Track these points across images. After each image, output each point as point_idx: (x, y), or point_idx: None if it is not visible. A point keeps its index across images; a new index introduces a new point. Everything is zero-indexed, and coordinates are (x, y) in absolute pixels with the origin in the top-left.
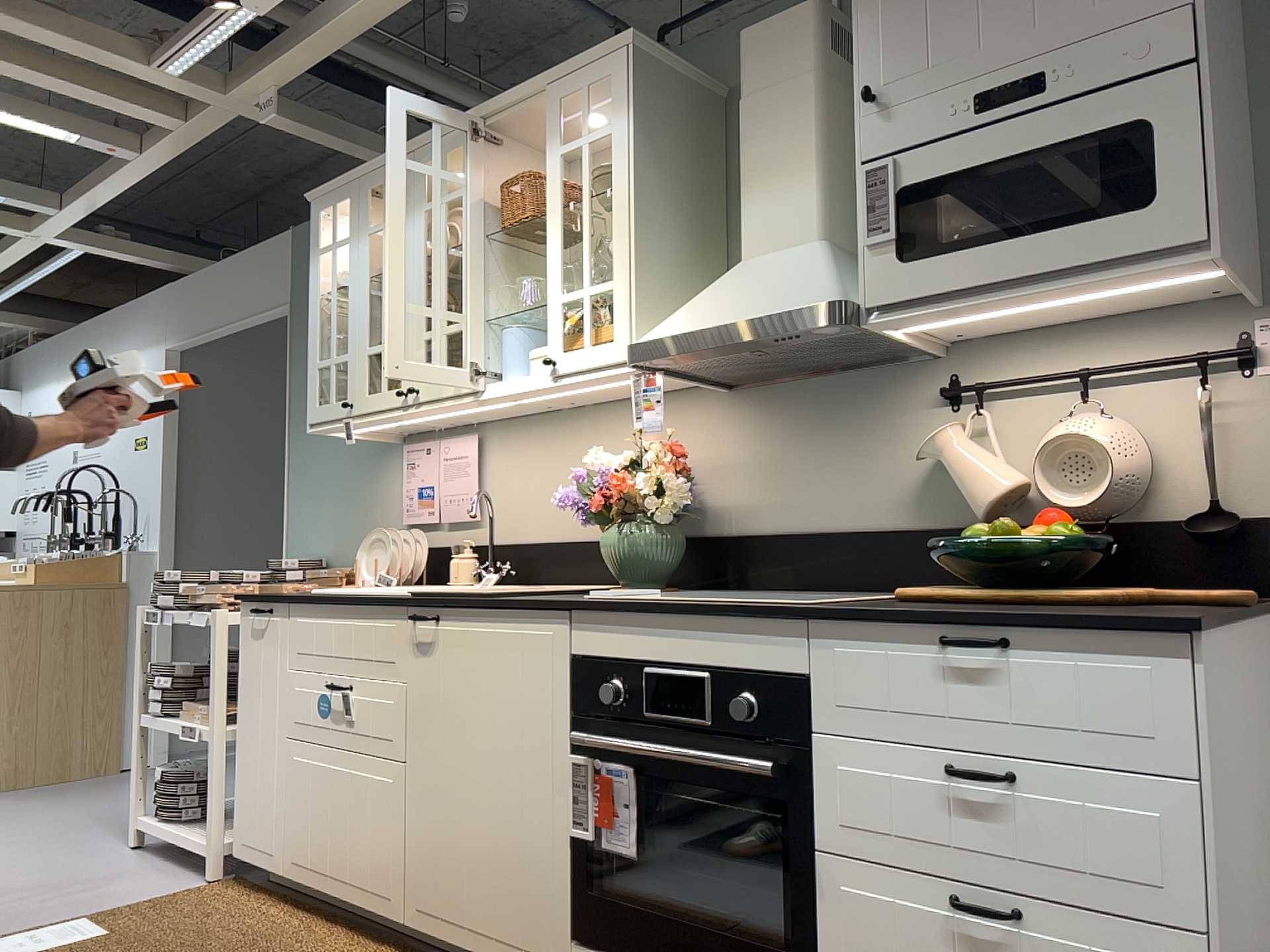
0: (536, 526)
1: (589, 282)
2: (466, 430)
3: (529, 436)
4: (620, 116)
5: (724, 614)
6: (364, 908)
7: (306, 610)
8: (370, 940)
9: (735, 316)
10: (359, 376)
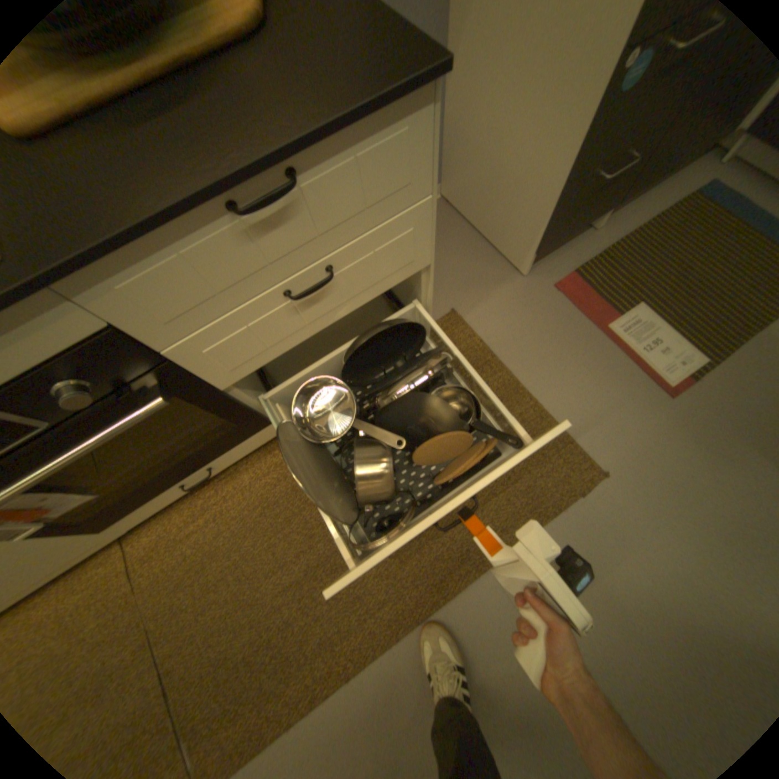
0: None
1: None
2: None
3: None
4: None
5: None
6: None
7: None
8: None
9: None
10: None
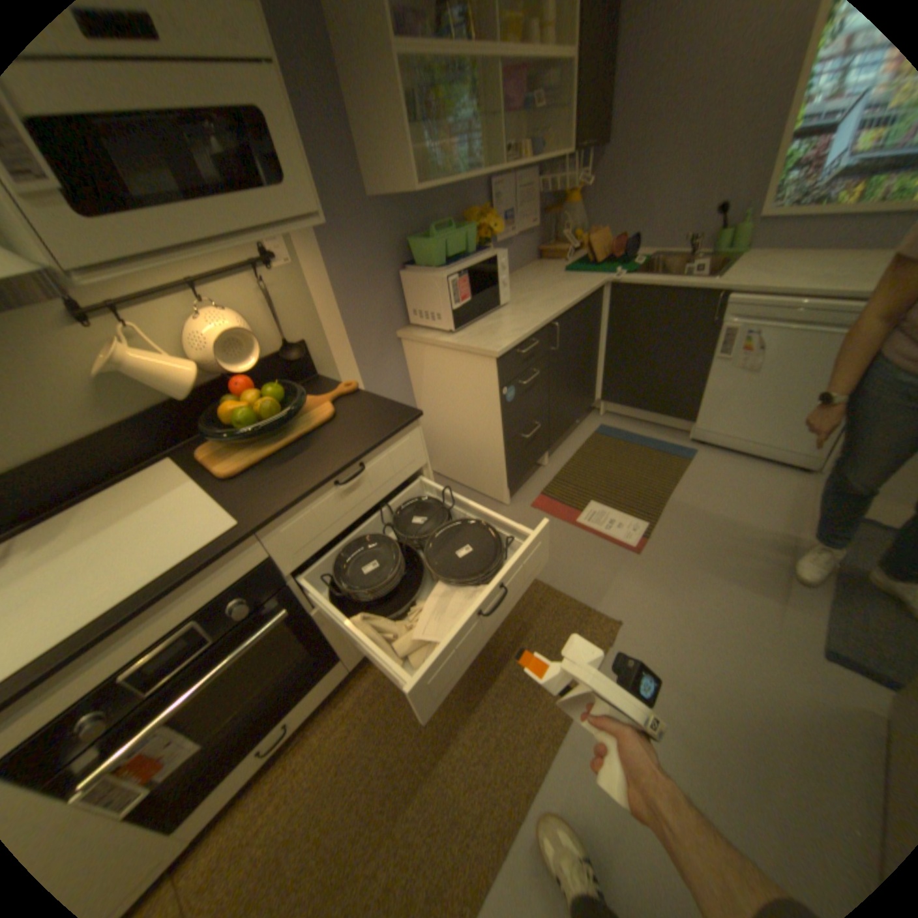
0: None
1: None
2: None
3: None
4: None
5: (185, 582)
6: None
7: None
8: None
9: None
10: None
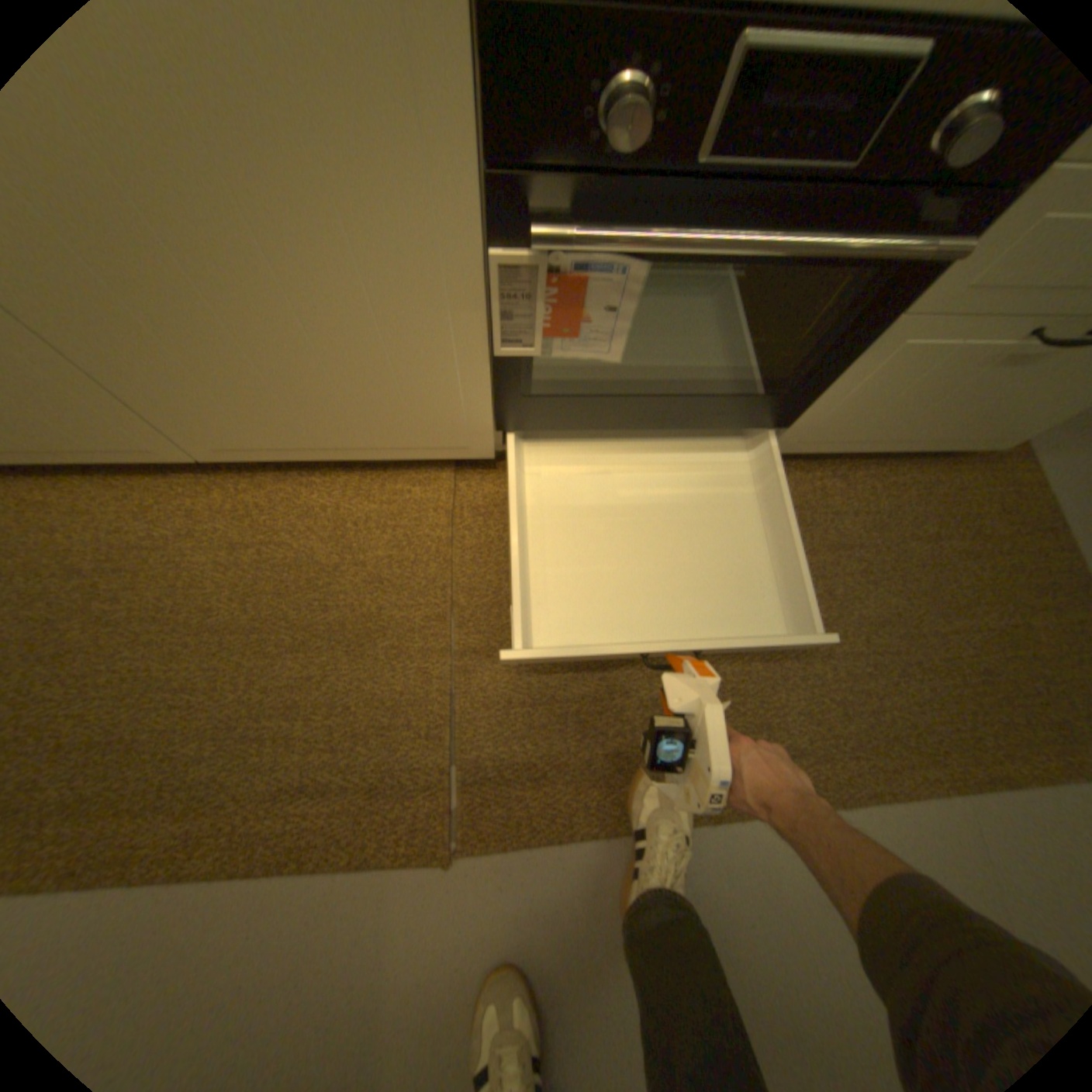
0: None
1: None
2: None
3: None
4: None
5: None
6: (102, 463)
7: None
8: (136, 474)
9: None
10: None
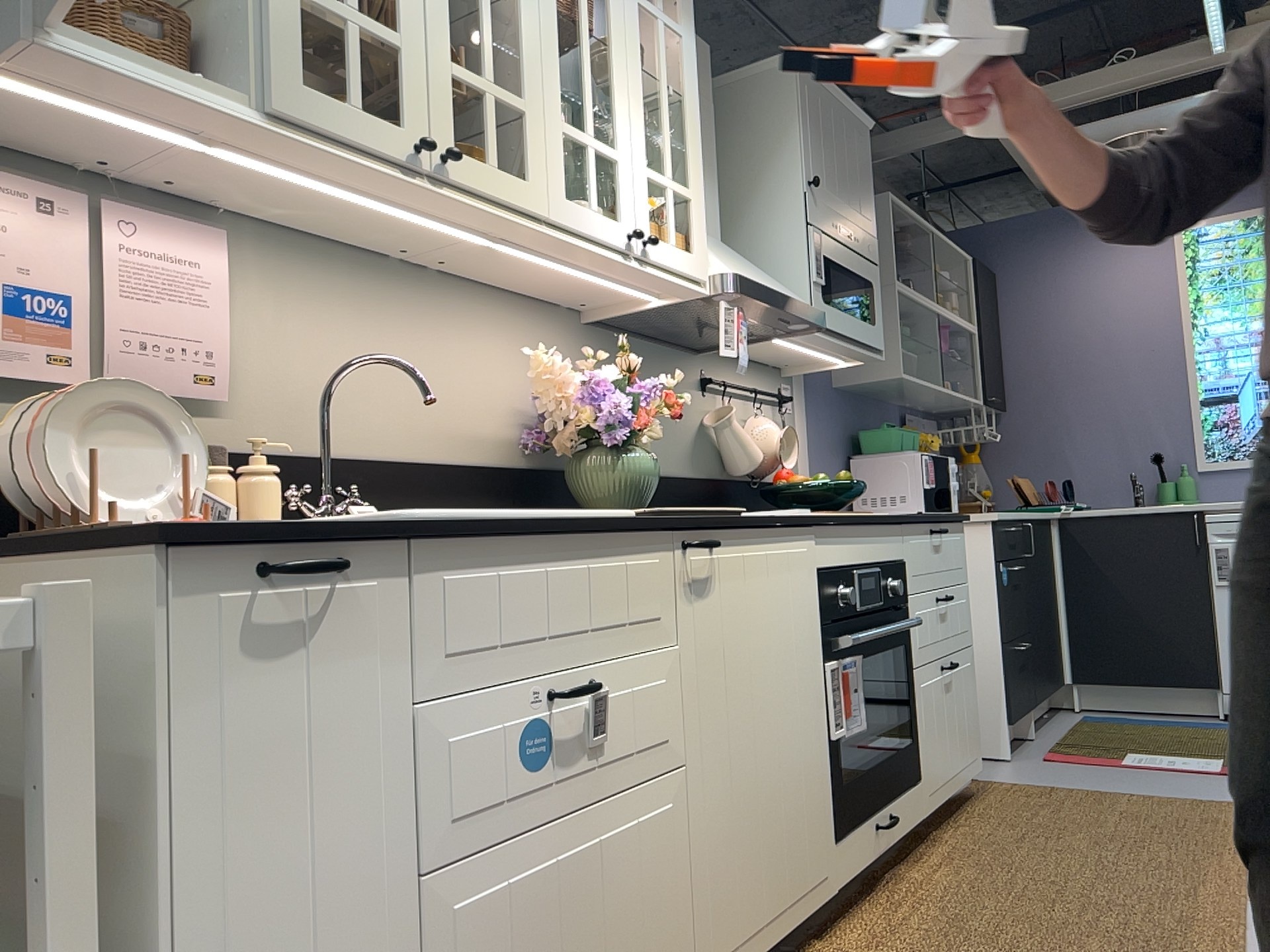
0: (350, 431)
1: (674, 177)
2: (173, 210)
3: (331, 278)
4: (691, 29)
5: (887, 522)
6: None
7: (466, 554)
8: None
9: (780, 291)
10: (273, 23)
